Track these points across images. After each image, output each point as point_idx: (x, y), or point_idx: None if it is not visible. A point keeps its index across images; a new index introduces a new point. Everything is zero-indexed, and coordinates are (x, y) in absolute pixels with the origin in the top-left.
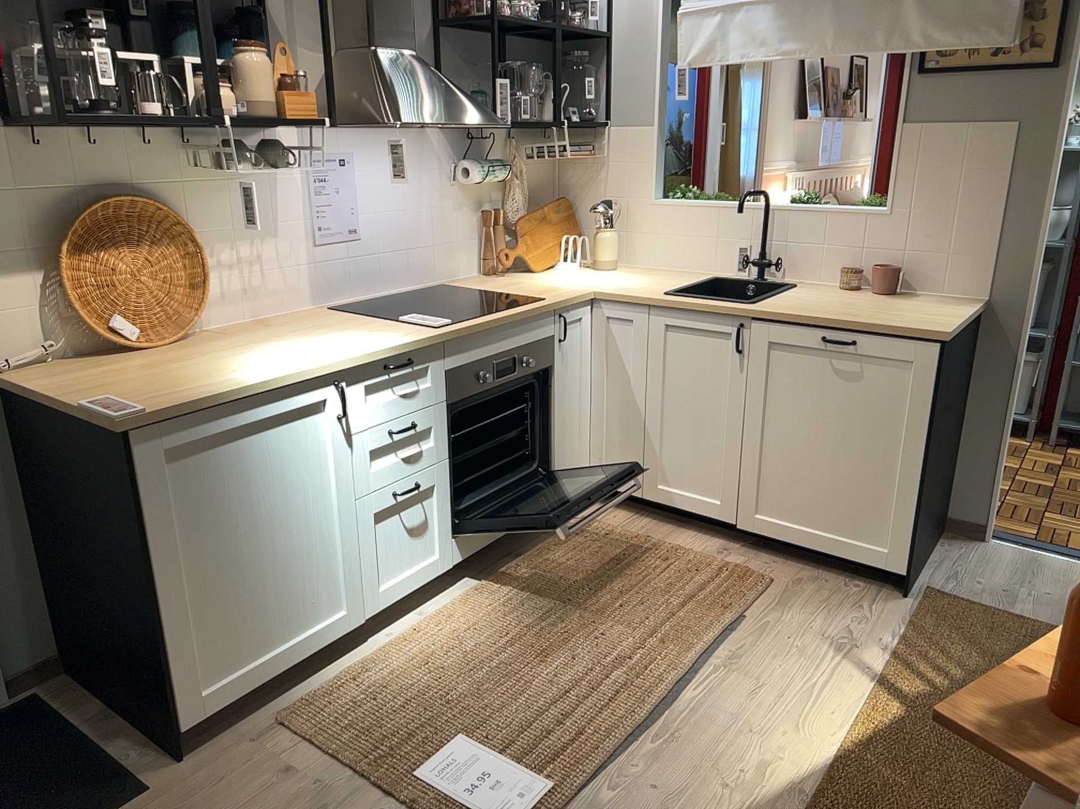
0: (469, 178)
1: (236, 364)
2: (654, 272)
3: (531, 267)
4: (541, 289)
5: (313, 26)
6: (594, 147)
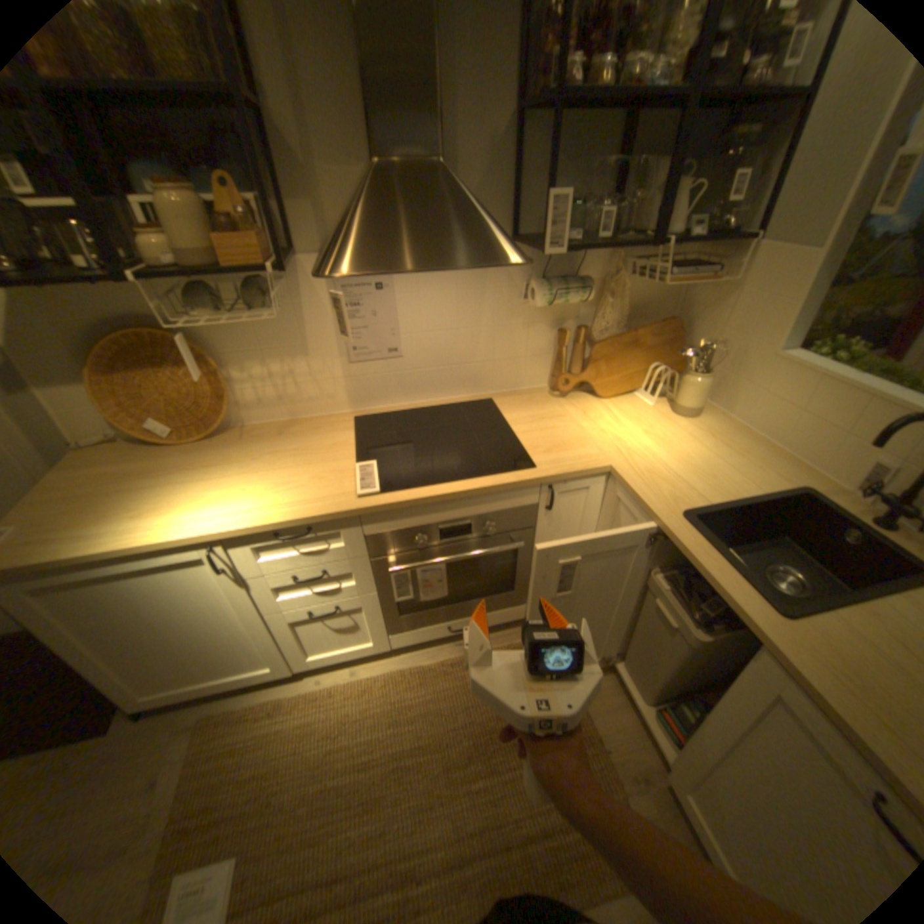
0: (537, 299)
1: (156, 501)
2: (736, 438)
3: (601, 390)
4: (558, 440)
5: (335, 131)
6: (730, 263)
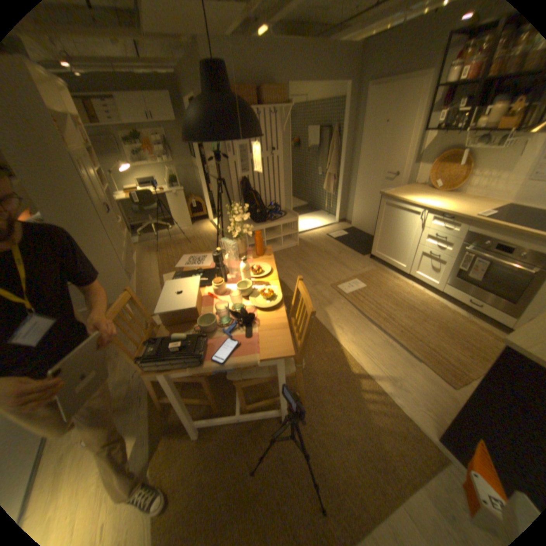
0: None
1: (422, 196)
2: None
3: None
4: None
5: None
6: None
